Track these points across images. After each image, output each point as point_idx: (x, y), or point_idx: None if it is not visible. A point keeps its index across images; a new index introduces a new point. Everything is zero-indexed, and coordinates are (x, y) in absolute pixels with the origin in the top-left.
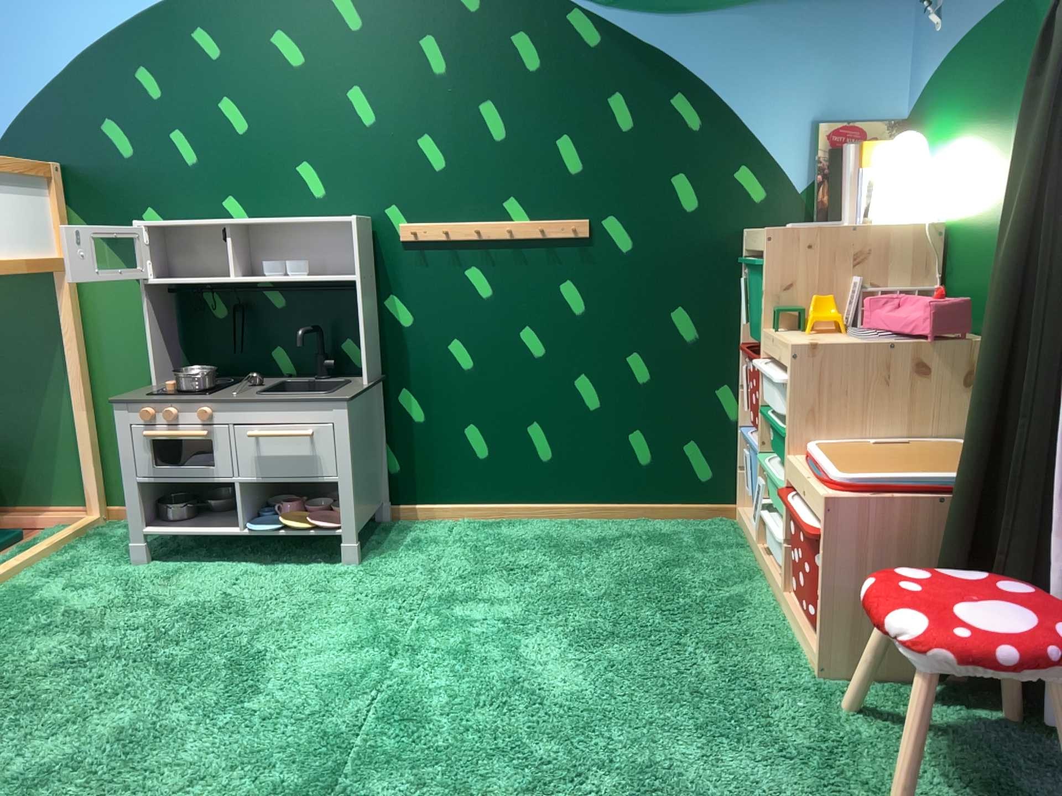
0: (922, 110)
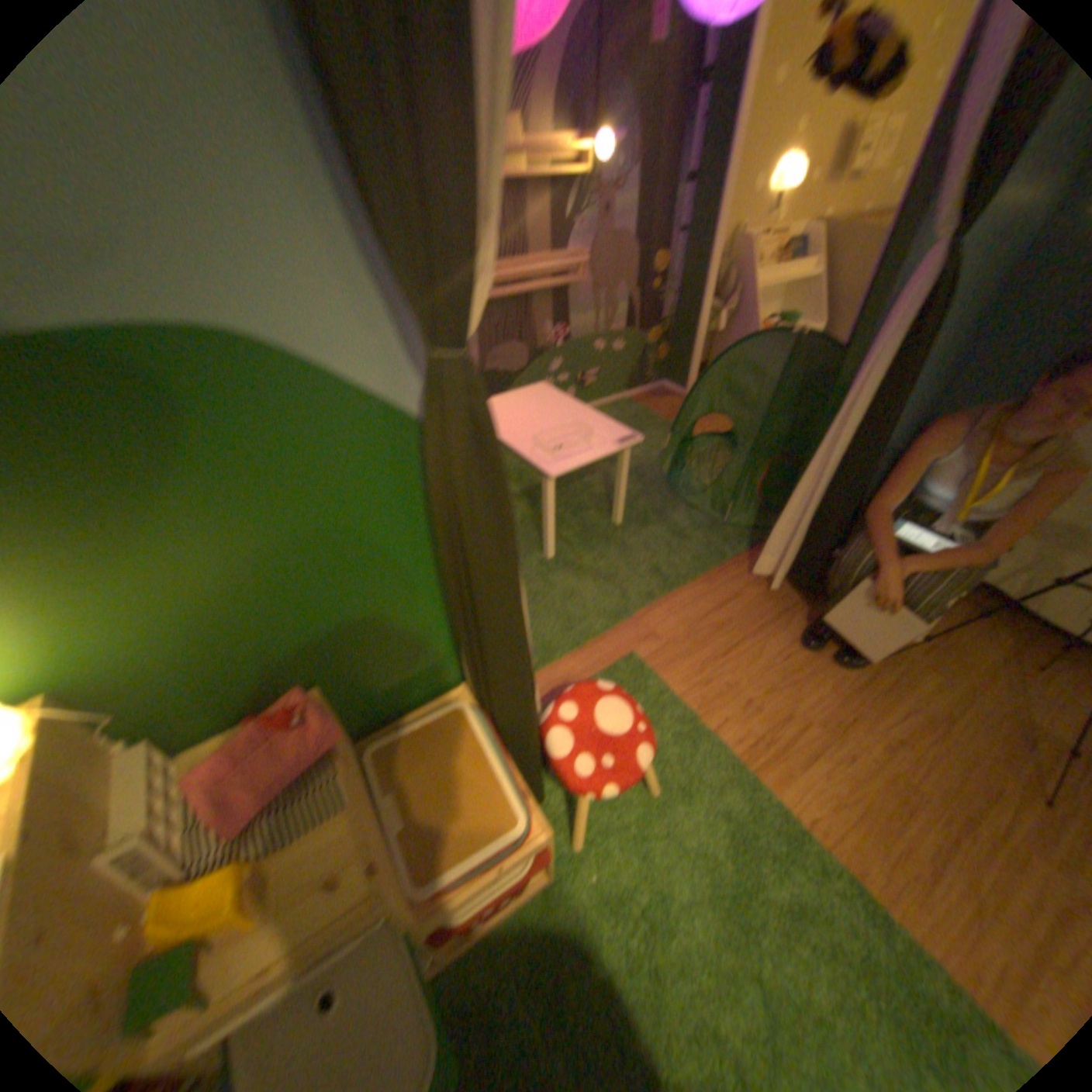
0: None
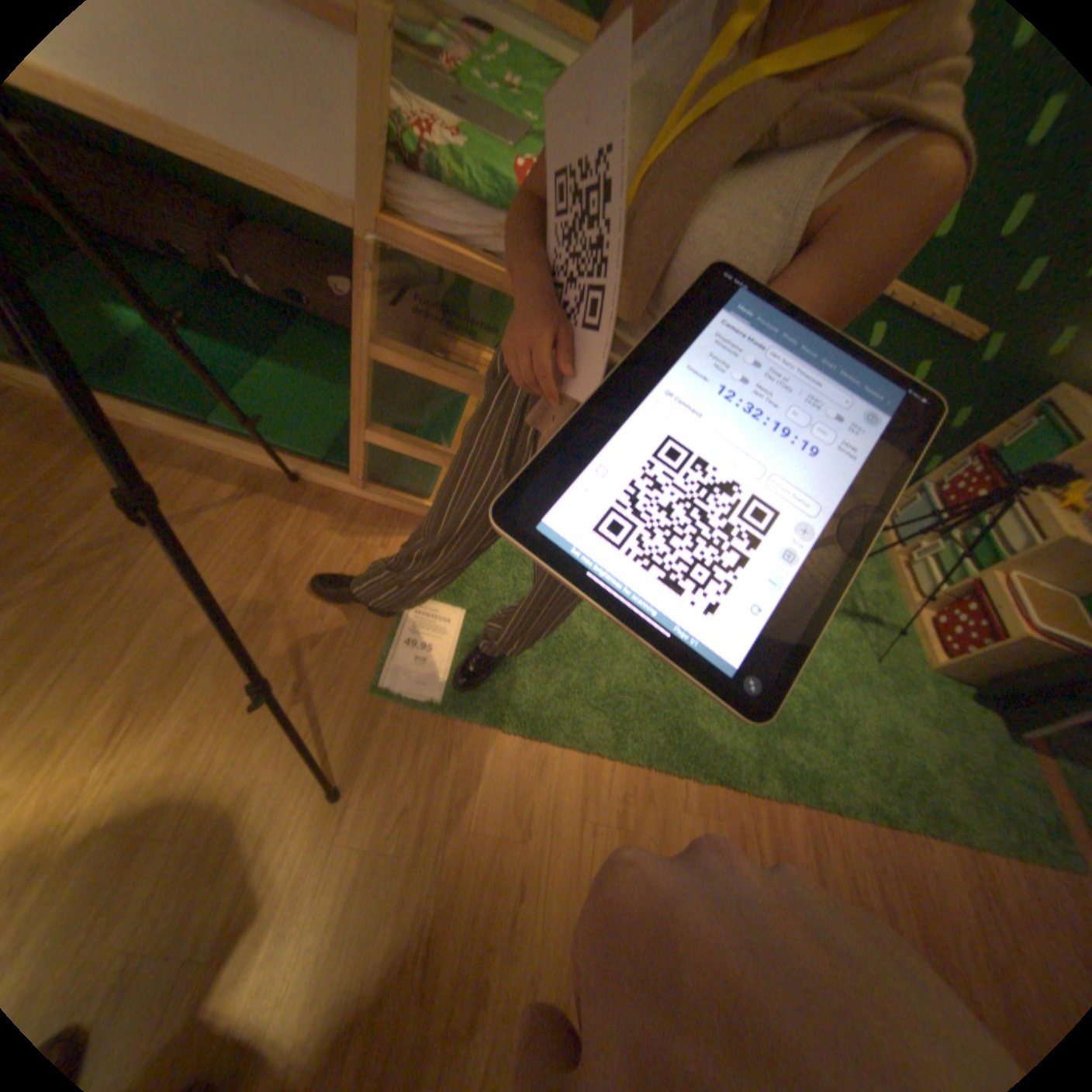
0: None
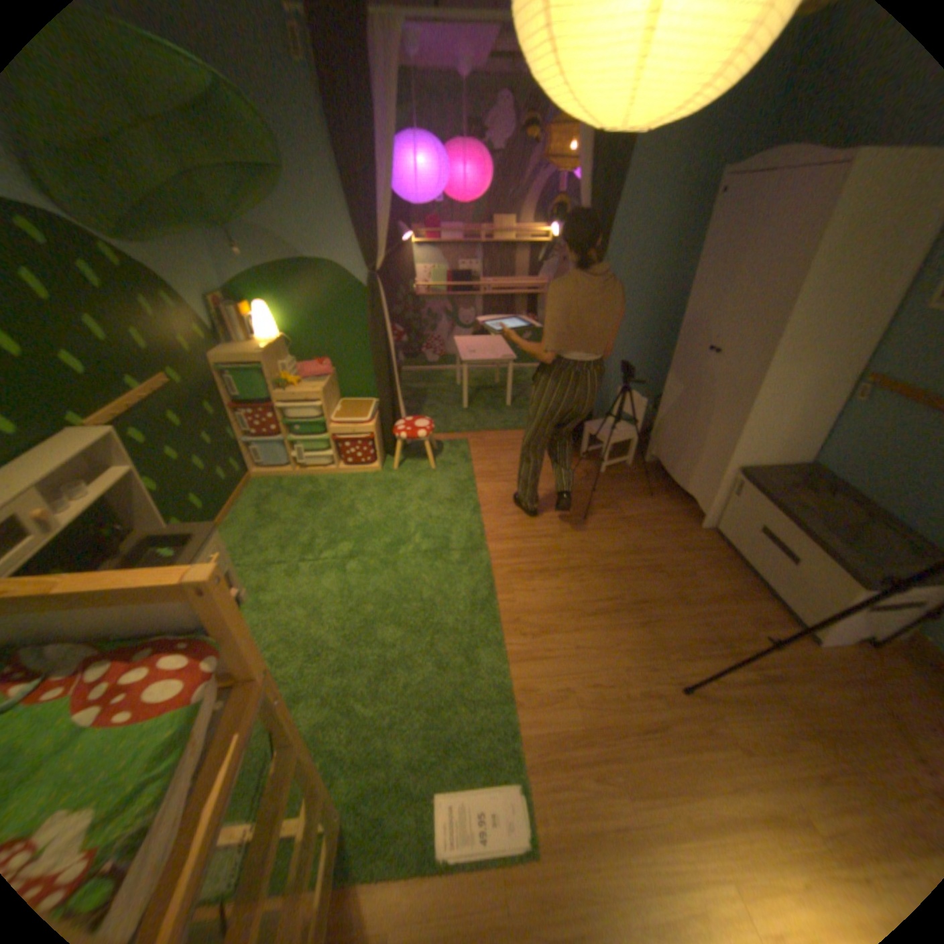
0: (236, 288)
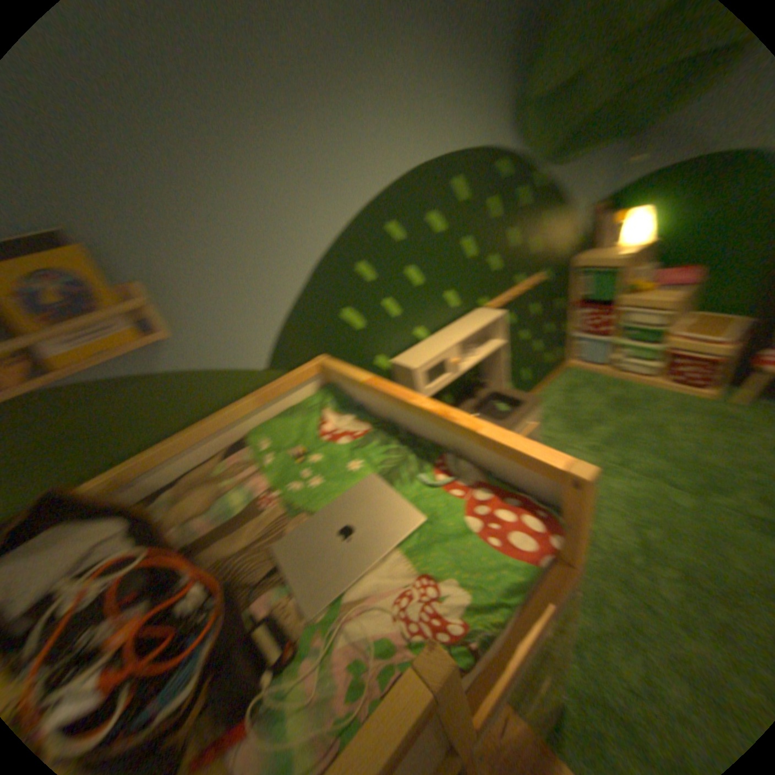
0: (627, 195)
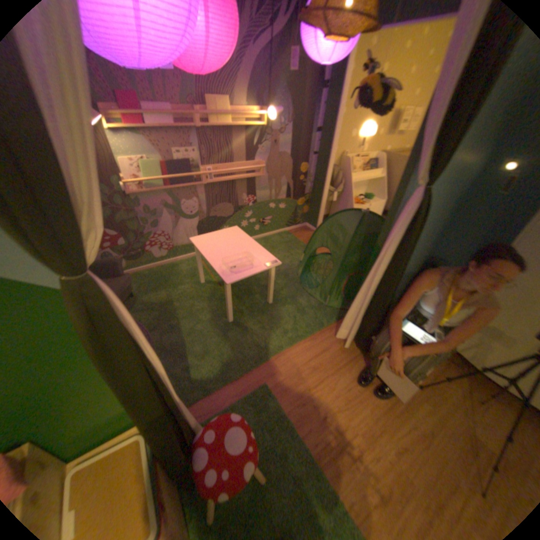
0: None
